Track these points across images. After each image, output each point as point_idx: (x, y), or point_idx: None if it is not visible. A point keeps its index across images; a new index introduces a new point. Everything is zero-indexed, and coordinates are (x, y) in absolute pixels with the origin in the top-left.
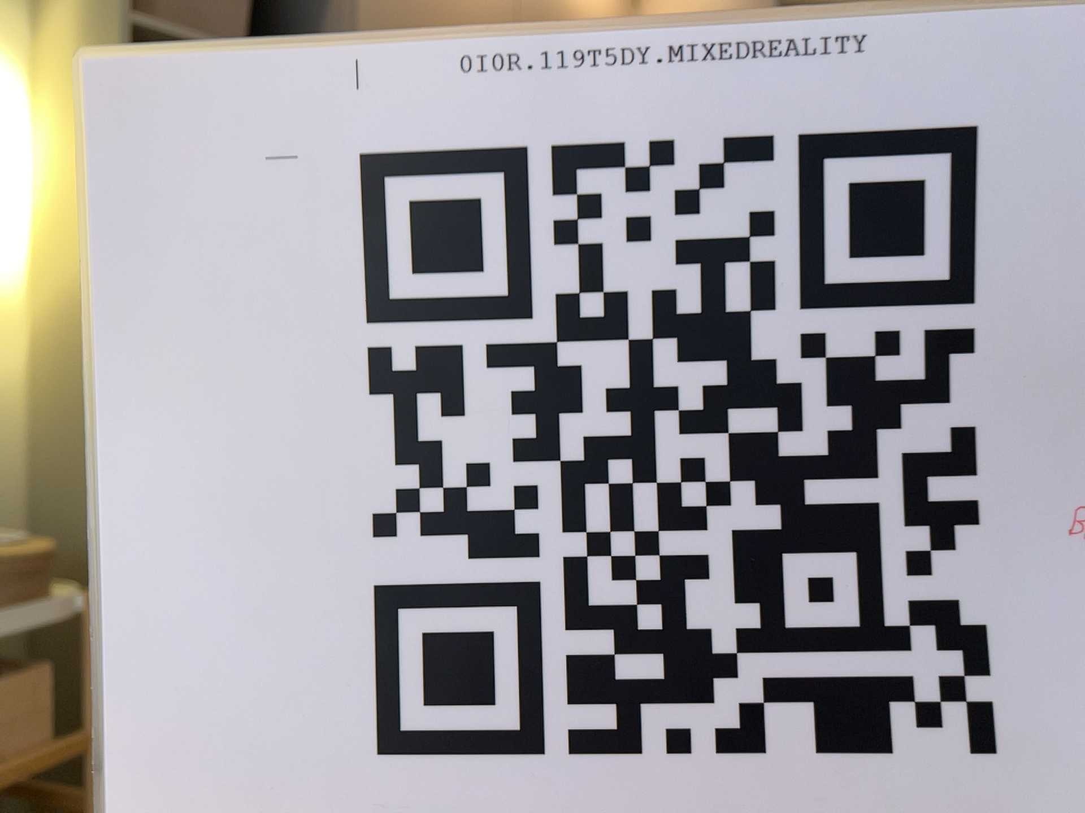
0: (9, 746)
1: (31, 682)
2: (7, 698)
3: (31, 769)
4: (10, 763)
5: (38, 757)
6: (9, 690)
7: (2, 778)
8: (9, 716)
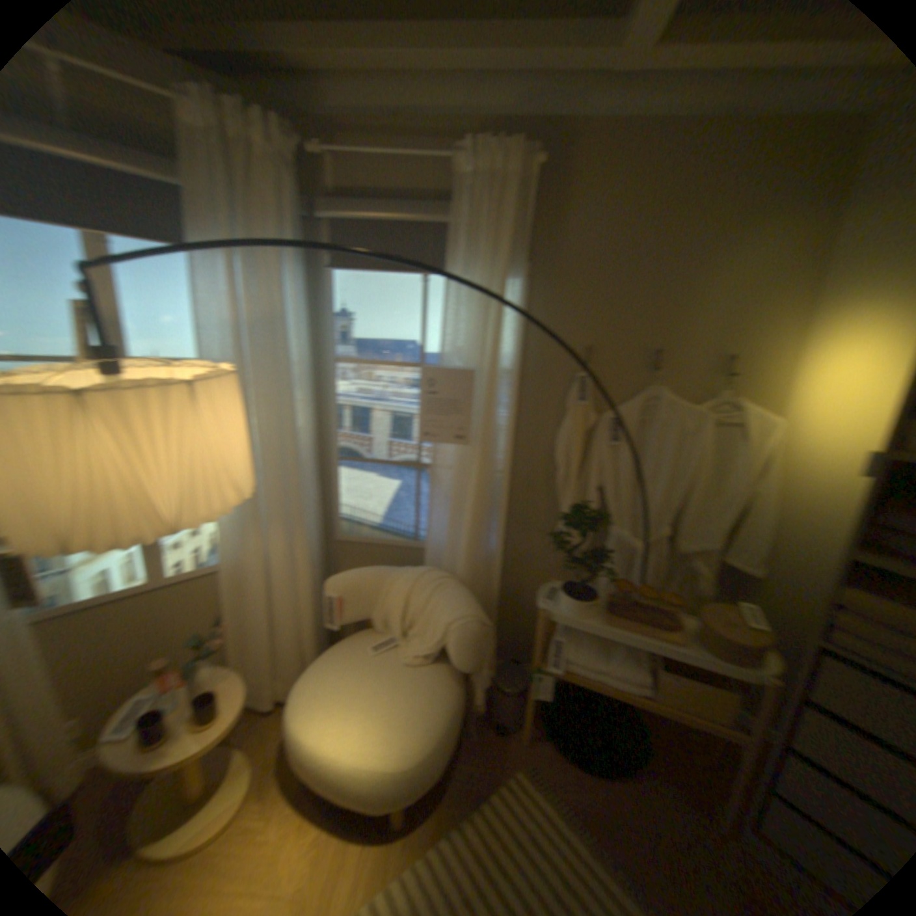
0: (714, 715)
1: (734, 698)
2: (733, 693)
3: (718, 732)
4: (712, 721)
5: (726, 730)
6: (720, 694)
7: (702, 724)
8: (717, 703)
